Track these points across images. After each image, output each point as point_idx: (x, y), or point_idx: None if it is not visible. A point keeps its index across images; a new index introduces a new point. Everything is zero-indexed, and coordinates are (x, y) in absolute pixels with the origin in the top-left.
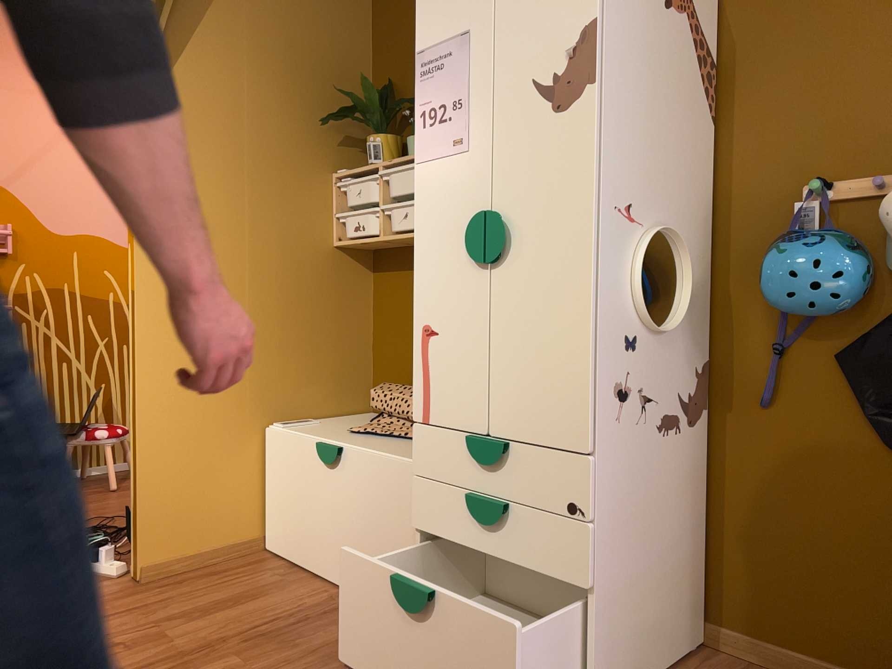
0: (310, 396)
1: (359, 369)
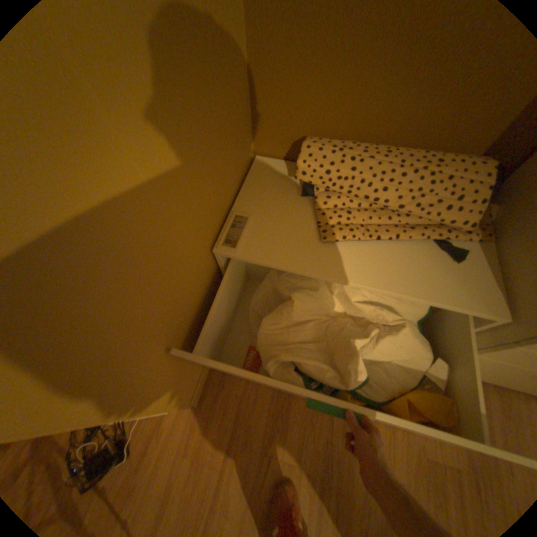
0: (224, 185)
1: (244, 113)
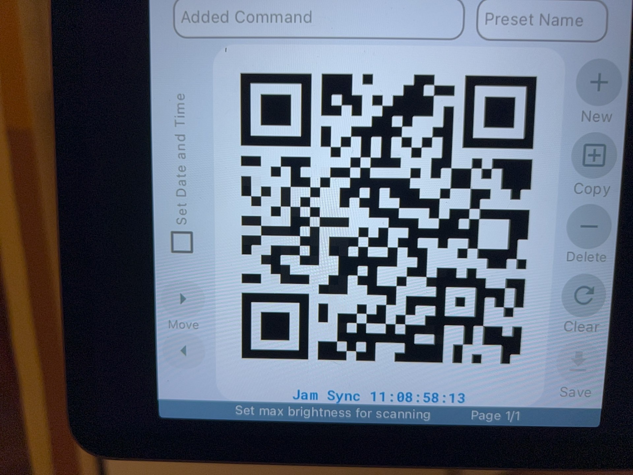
0: None
1: None
